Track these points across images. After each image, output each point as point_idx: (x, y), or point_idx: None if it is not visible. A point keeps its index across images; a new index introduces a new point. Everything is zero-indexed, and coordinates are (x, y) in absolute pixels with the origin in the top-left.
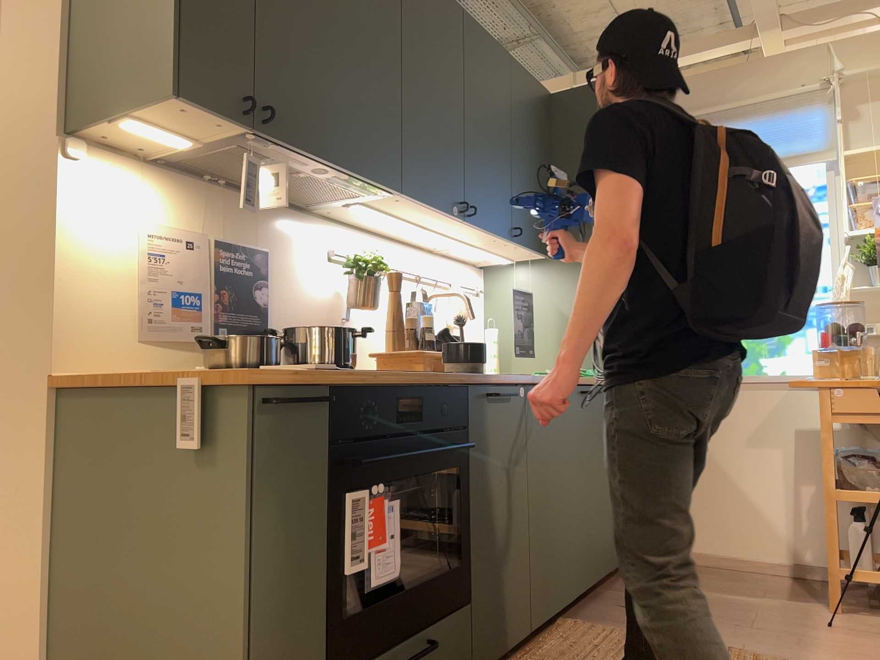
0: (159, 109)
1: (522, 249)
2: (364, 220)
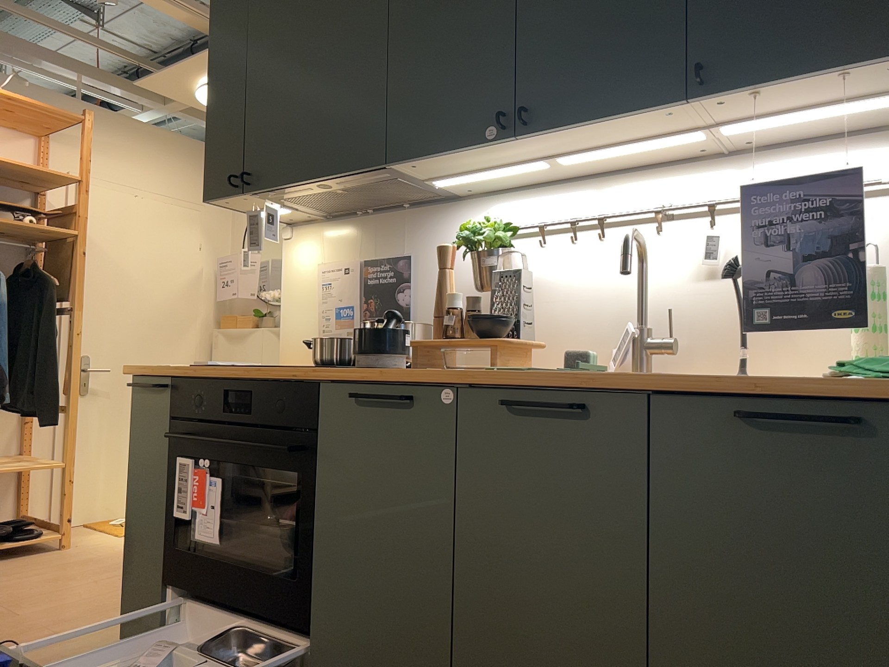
0: (228, 207)
1: (792, 87)
2: (520, 179)
